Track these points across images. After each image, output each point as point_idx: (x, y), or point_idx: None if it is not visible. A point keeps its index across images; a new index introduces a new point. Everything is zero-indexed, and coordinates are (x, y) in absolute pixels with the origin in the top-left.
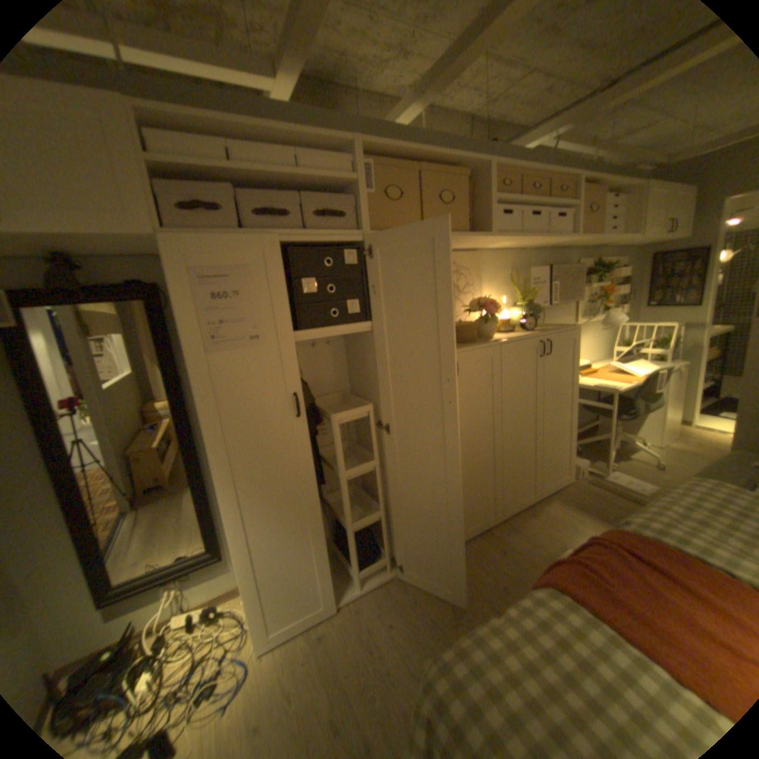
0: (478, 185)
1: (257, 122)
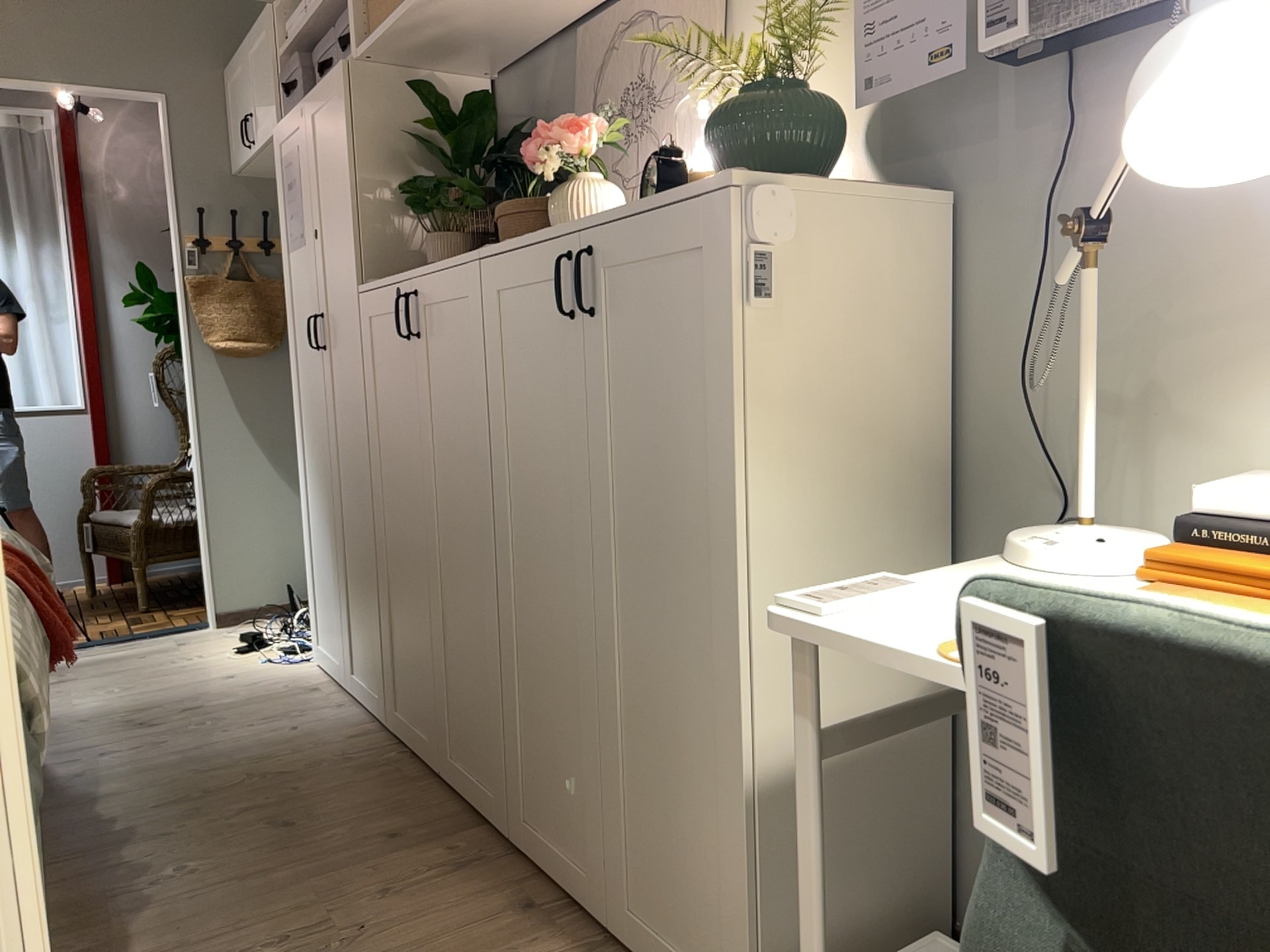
0: None
1: None
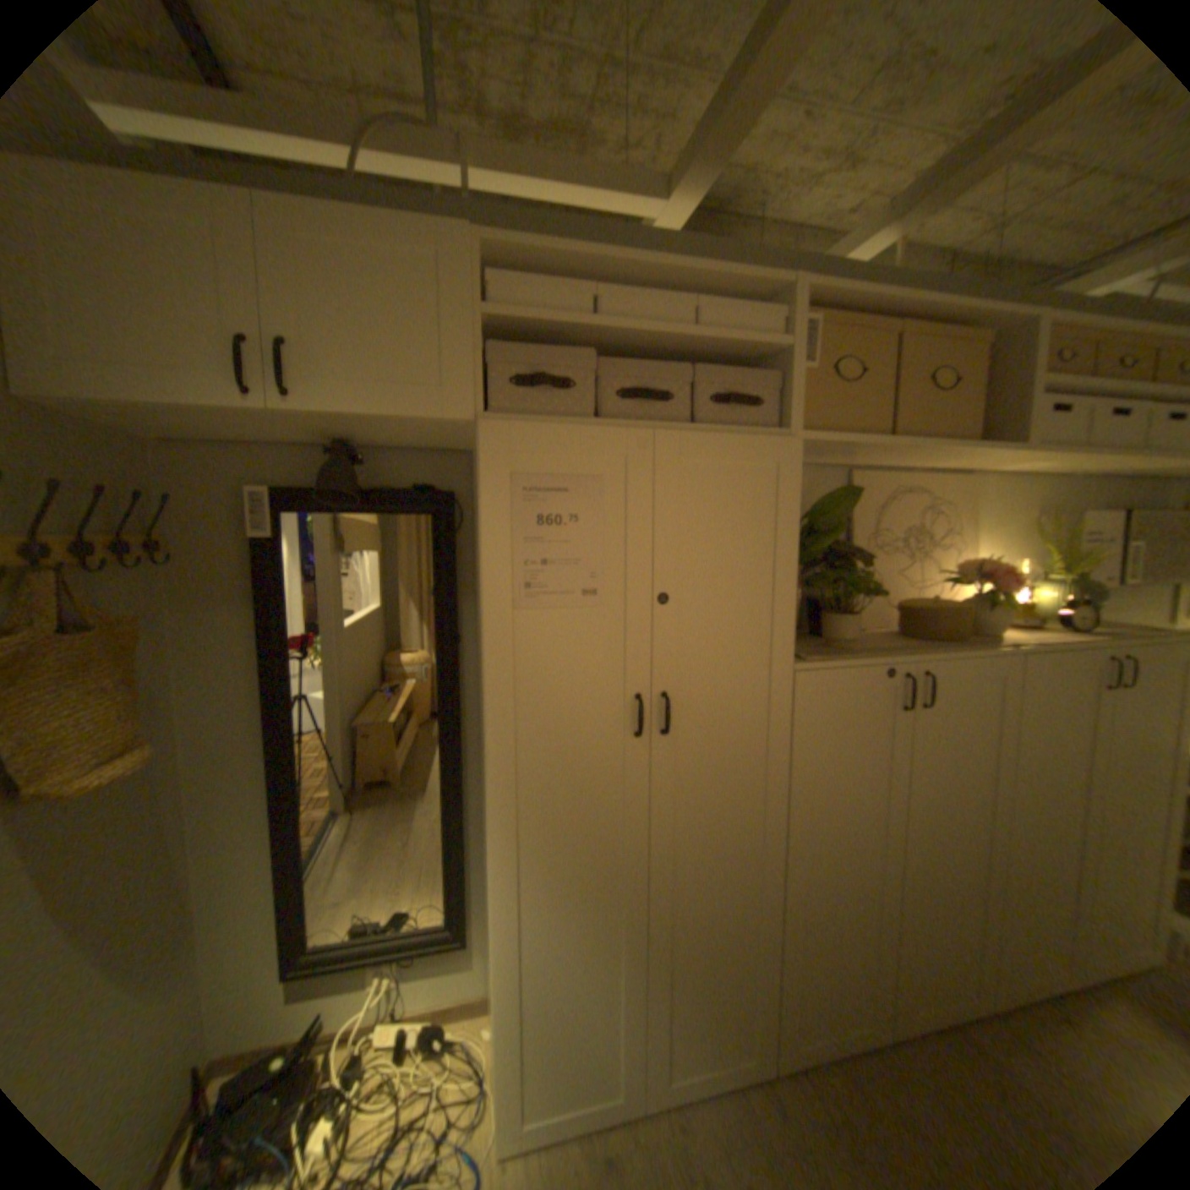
0: (1003, 359)
1: (647, 258)
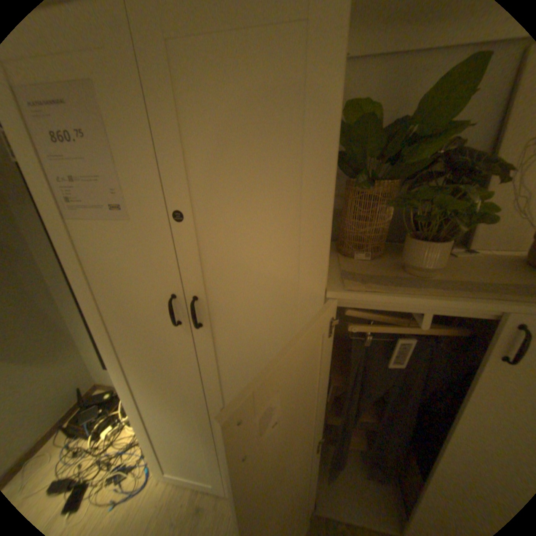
0: None
1: None
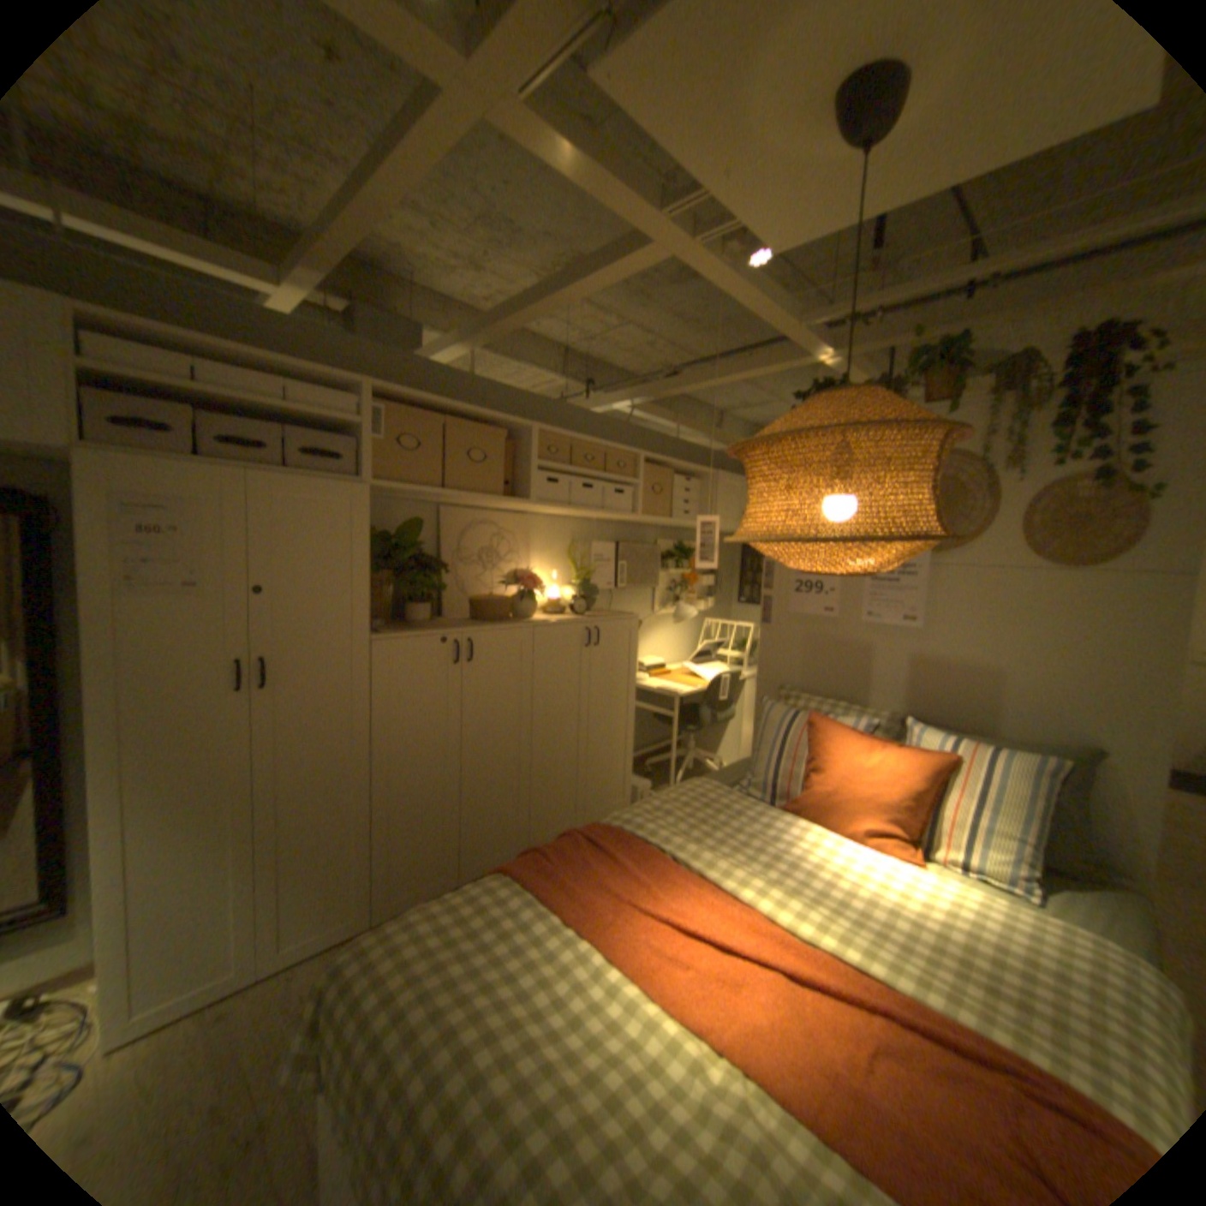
0: (520, 446)
1: (238, 346)
